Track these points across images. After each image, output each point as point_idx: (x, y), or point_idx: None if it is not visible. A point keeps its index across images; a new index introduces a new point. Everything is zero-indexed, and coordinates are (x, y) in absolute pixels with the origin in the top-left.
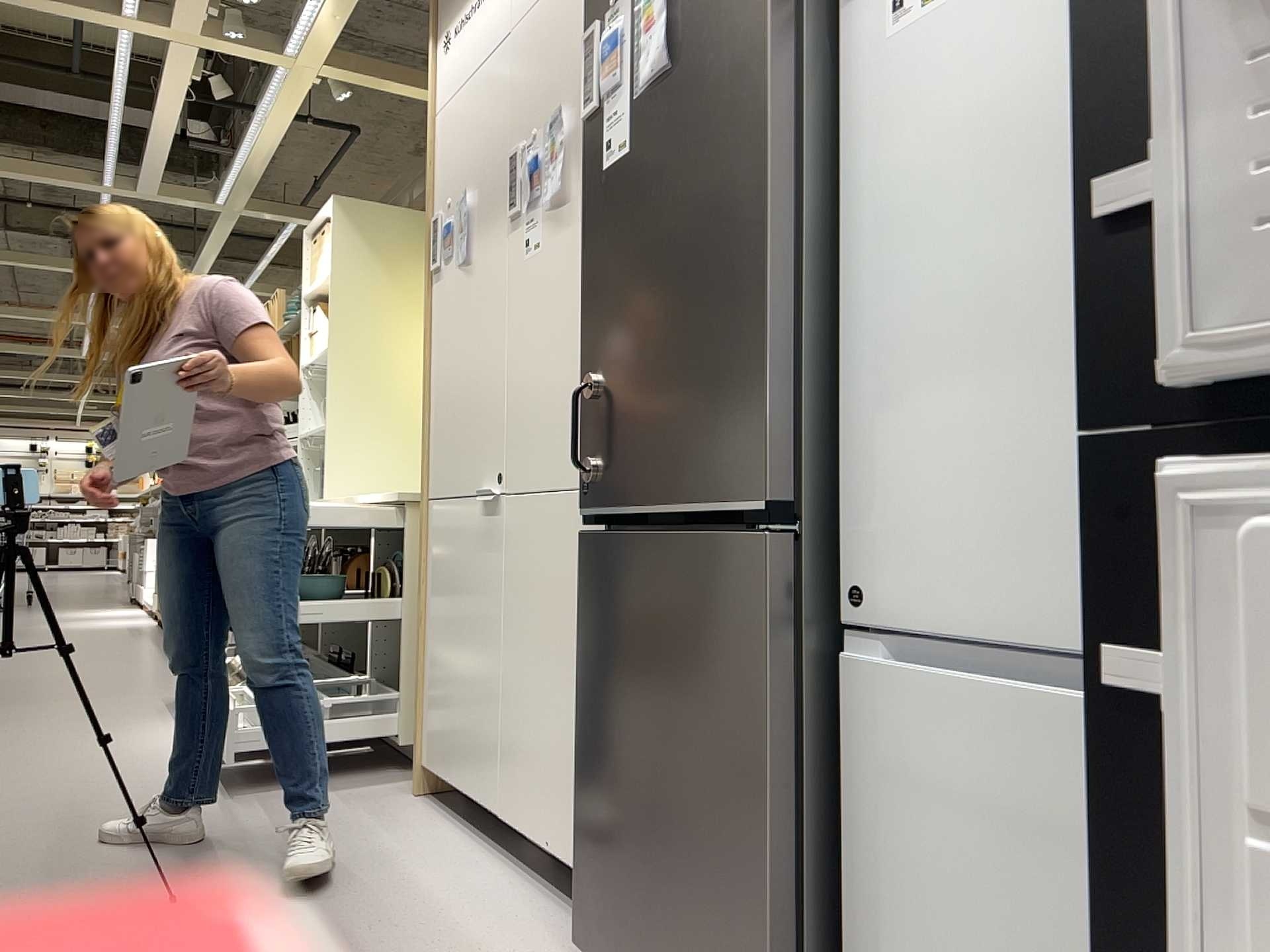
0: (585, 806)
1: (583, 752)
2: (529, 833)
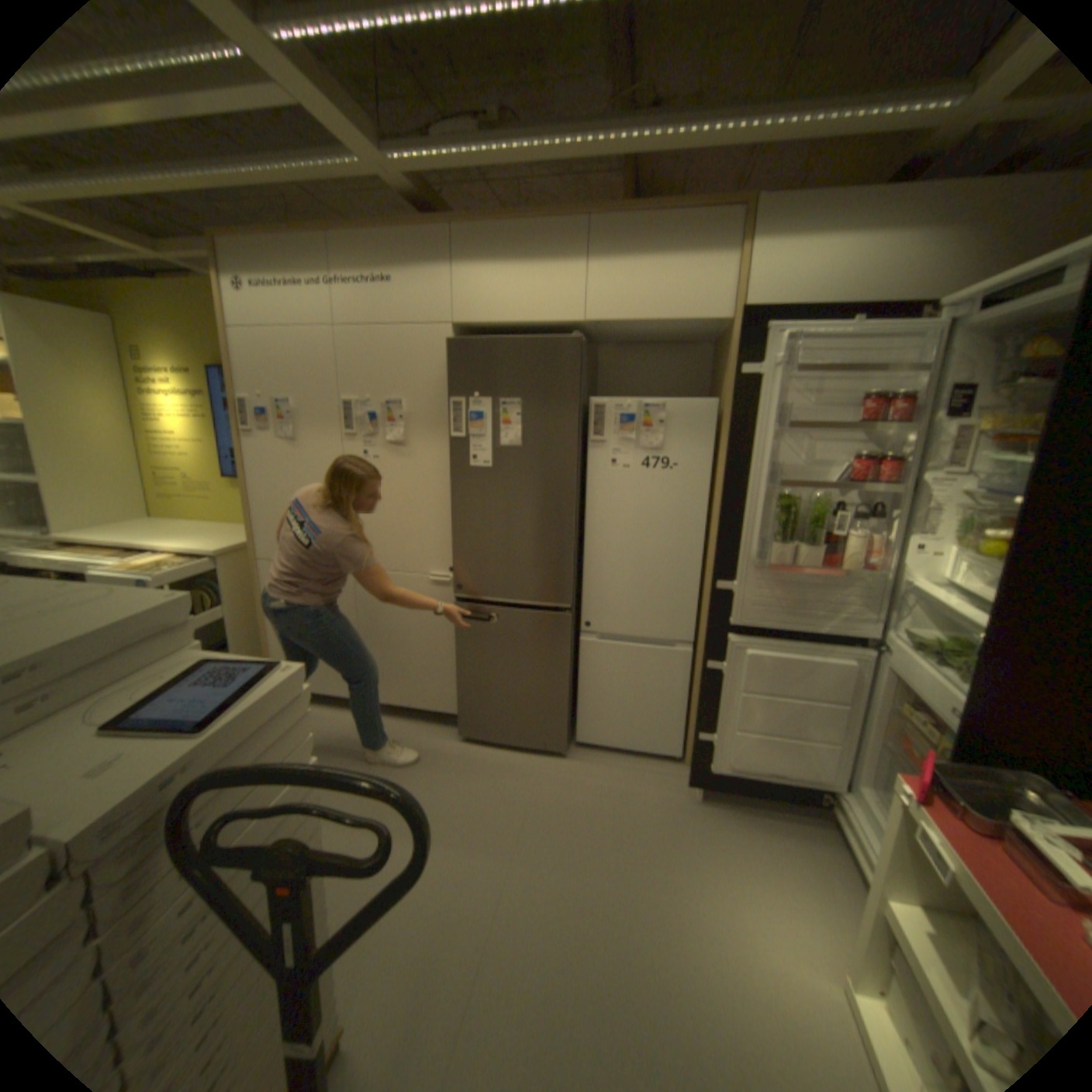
0: (462, 692)
1: (462, 675)
2: (393, 702)
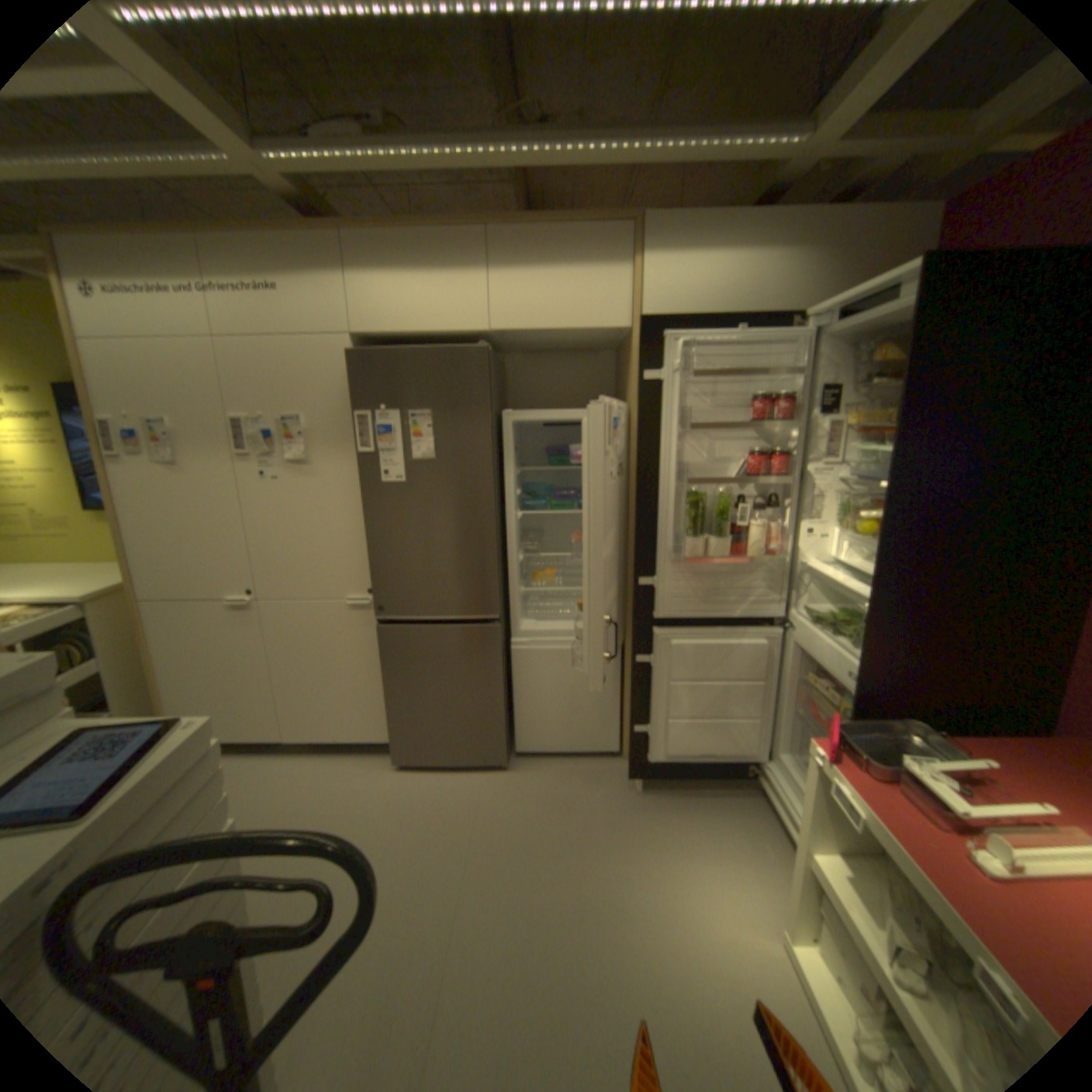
0: (393, 718)
1: (391, 701)
2: (316, 740)
